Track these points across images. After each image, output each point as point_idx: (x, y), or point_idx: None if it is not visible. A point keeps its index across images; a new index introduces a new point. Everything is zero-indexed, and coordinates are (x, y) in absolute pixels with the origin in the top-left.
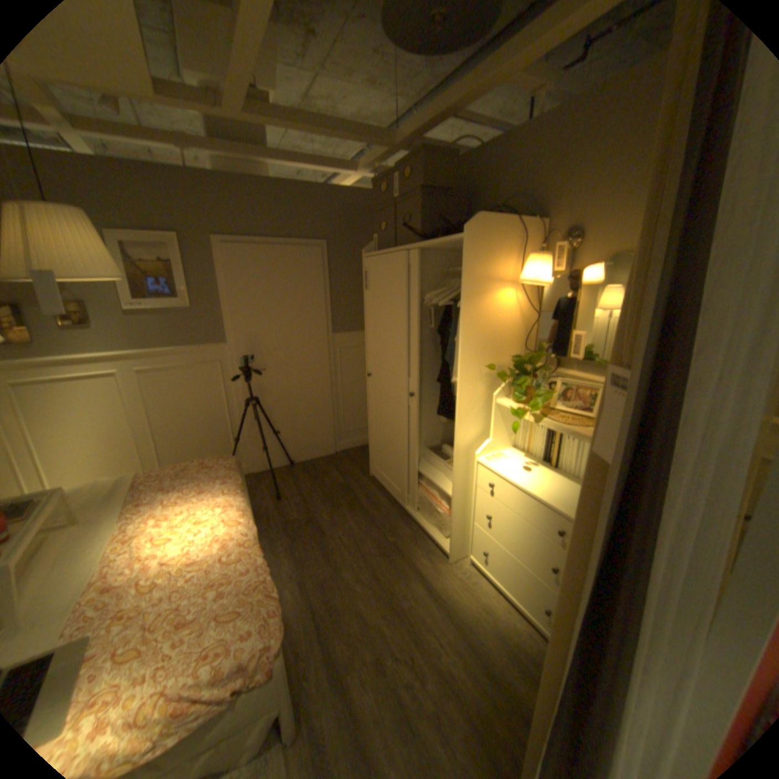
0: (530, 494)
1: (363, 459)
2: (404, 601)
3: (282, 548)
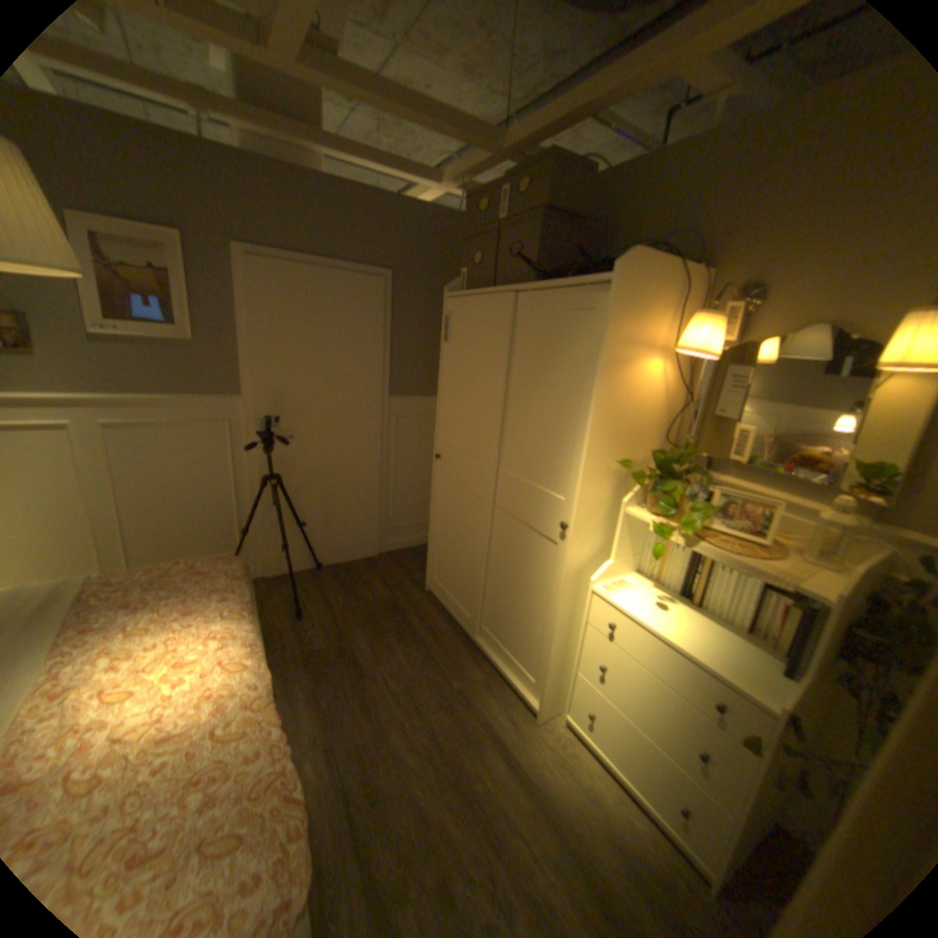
0: (672, 645)
1: (415, 565)
2: (478, 782)
3: (302, 693)
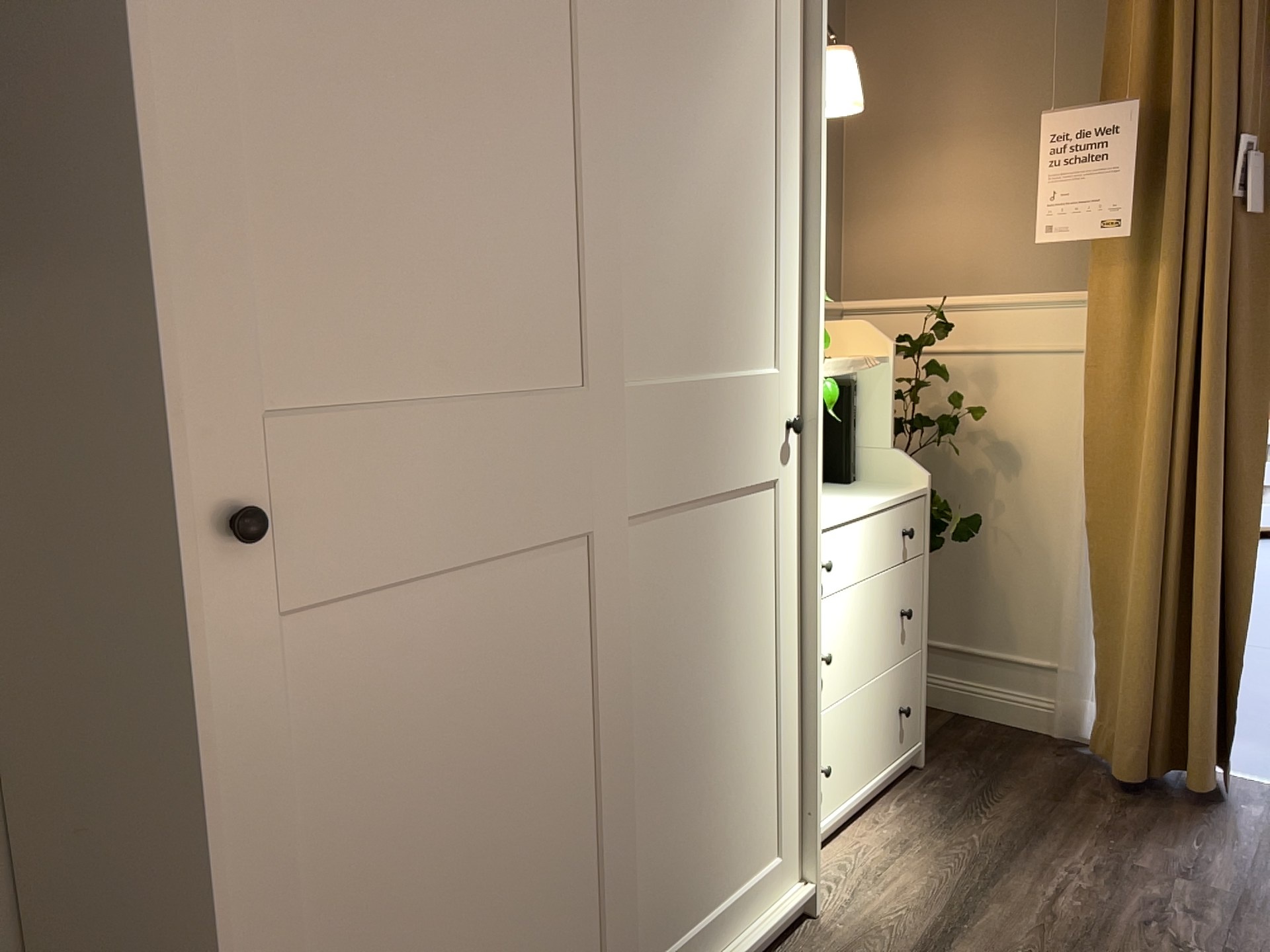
0: (863, 512)
1: None
2: None
3: None
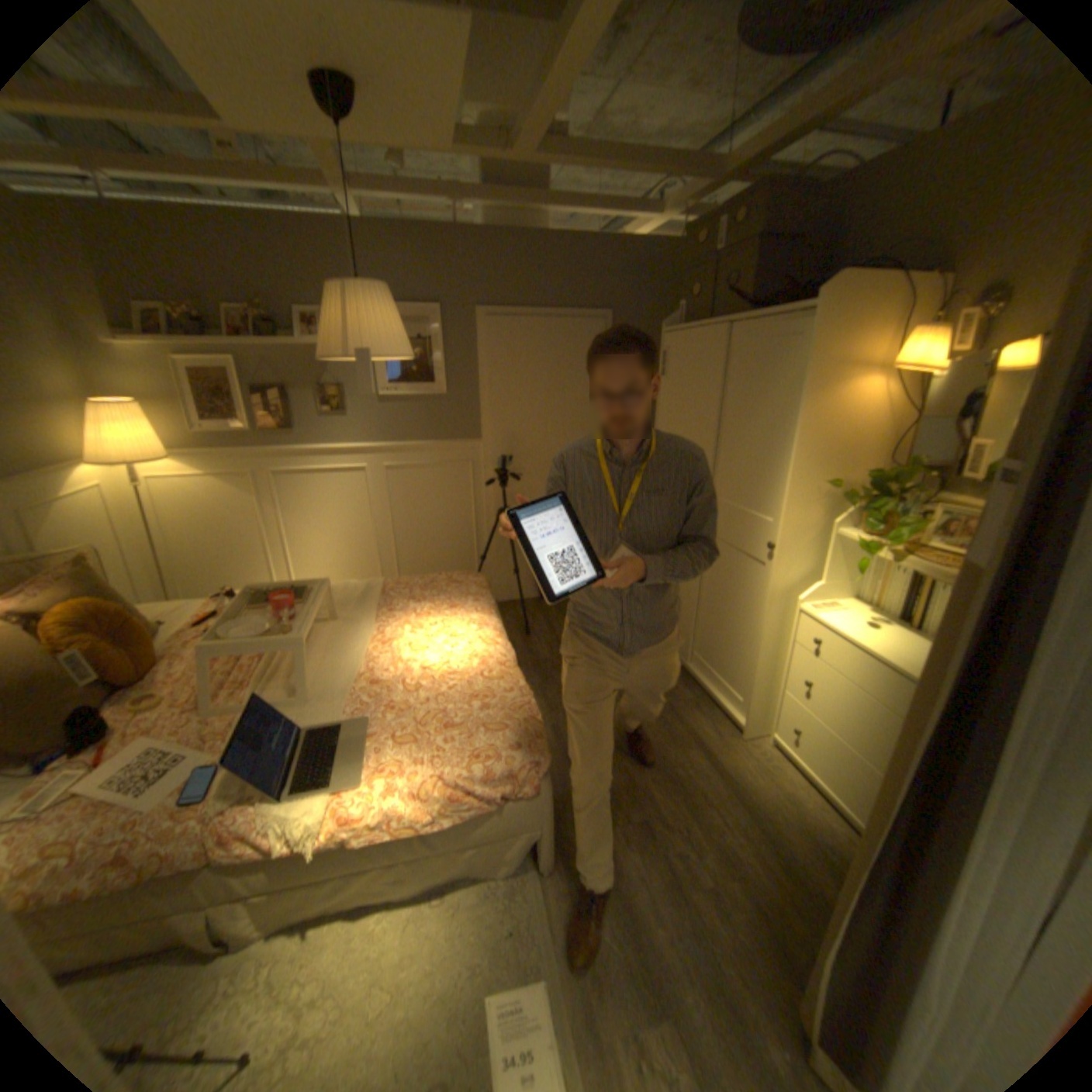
0: (875, 655)
1: None
2: (681, 770)
3: (532, 687)
